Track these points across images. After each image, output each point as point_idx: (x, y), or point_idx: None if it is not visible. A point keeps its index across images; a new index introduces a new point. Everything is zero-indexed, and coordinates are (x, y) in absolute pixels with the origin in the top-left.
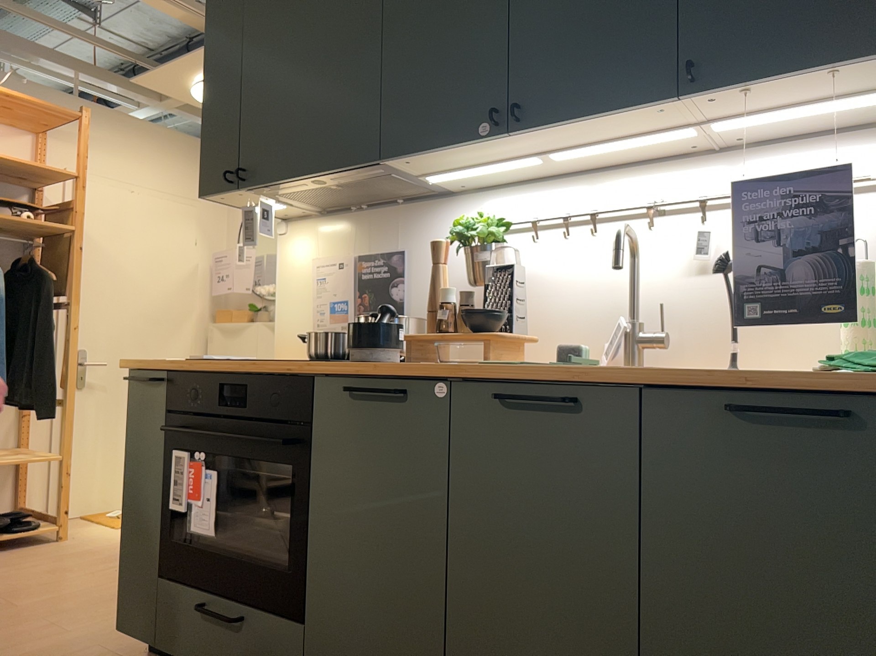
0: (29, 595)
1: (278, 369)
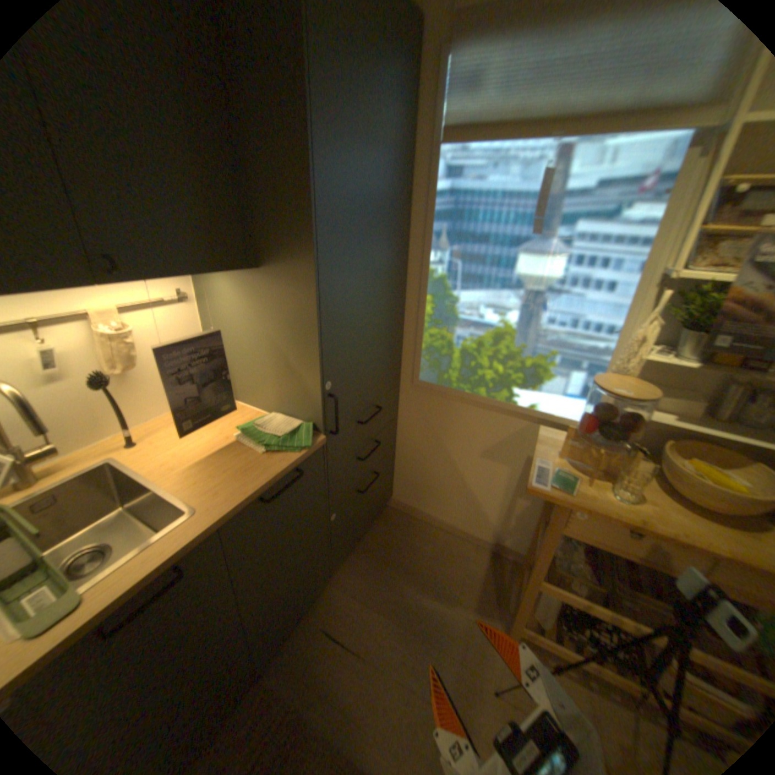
0: None
1: None
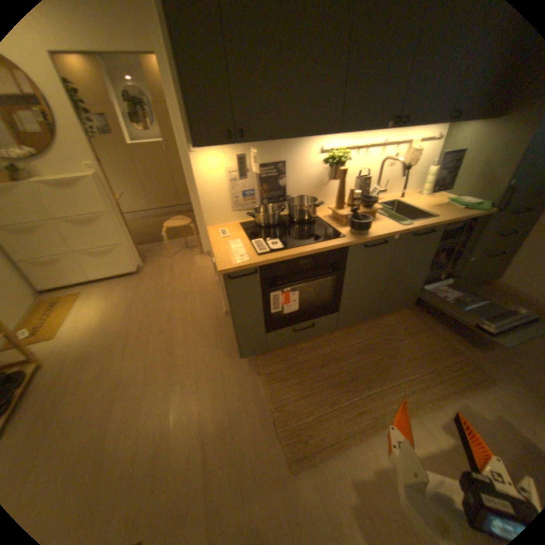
0: (128, 388)
1: (329, 246)
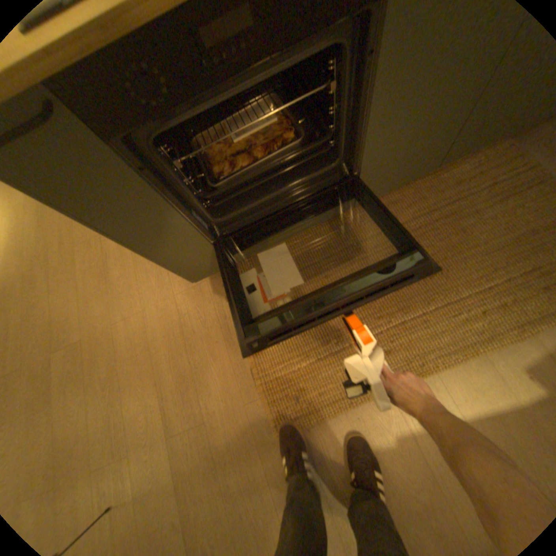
0: (60, 331)
1: None
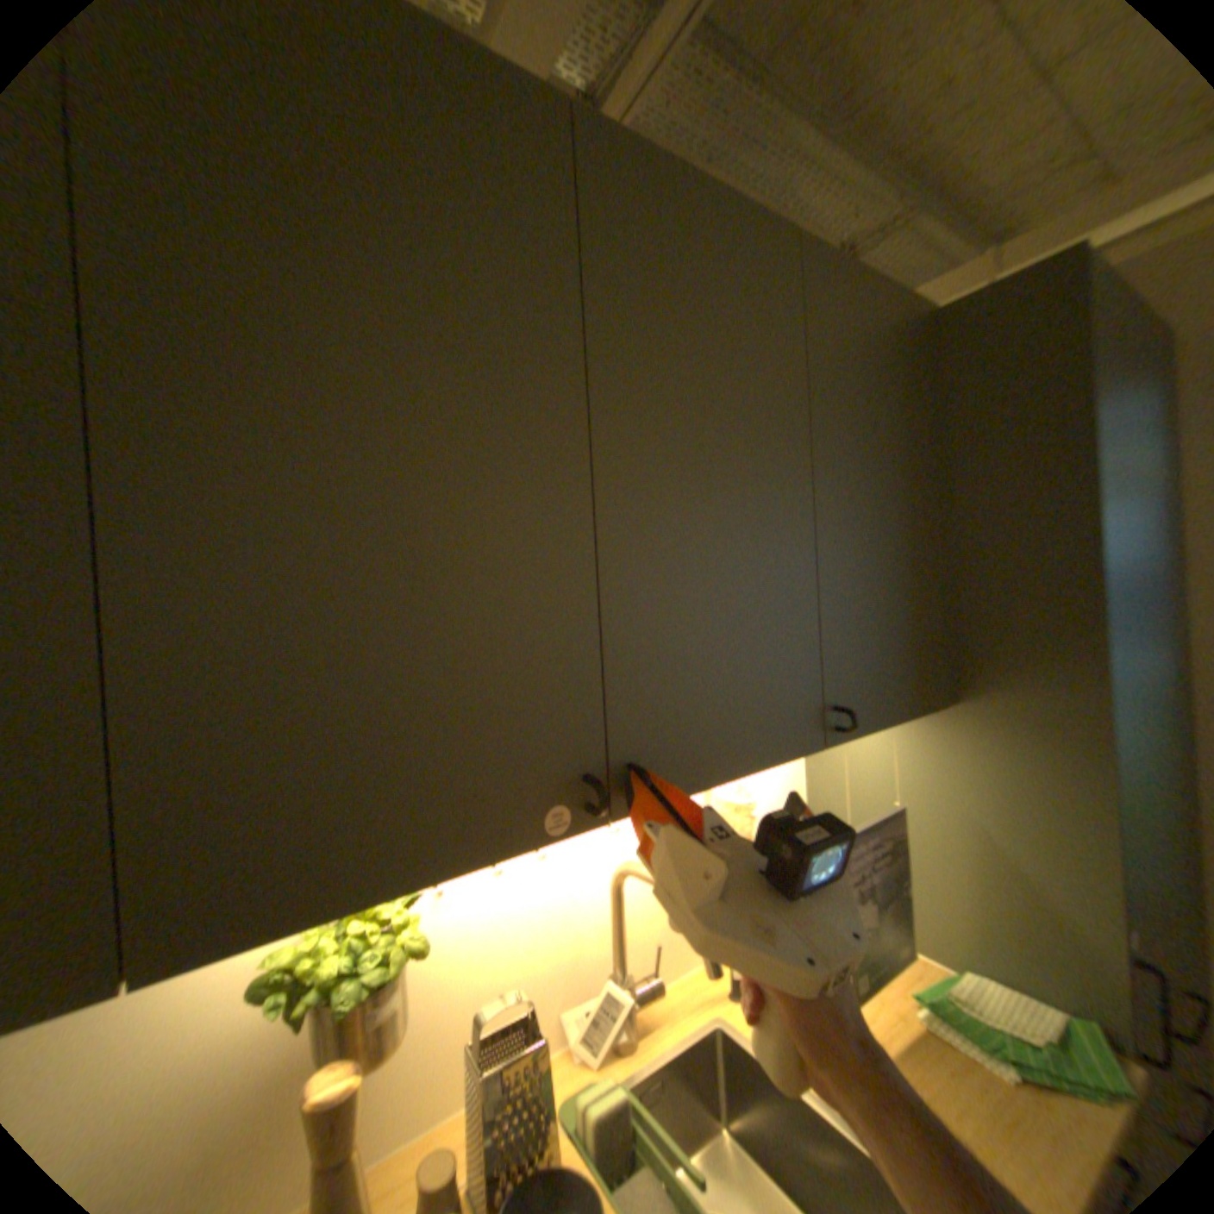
0: None
1: None
